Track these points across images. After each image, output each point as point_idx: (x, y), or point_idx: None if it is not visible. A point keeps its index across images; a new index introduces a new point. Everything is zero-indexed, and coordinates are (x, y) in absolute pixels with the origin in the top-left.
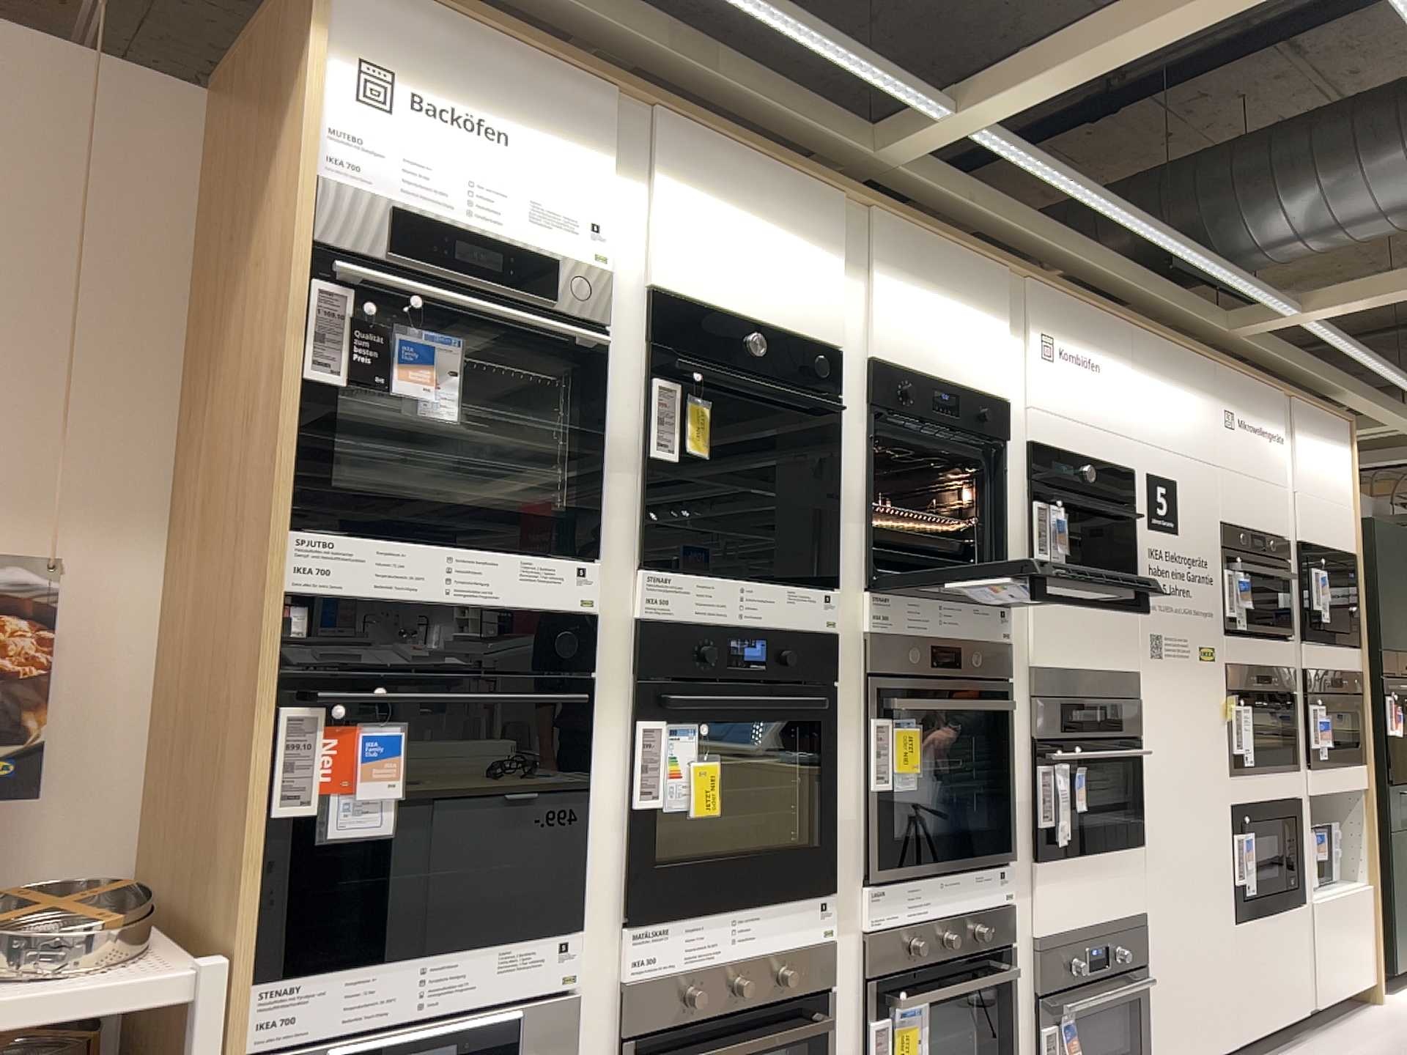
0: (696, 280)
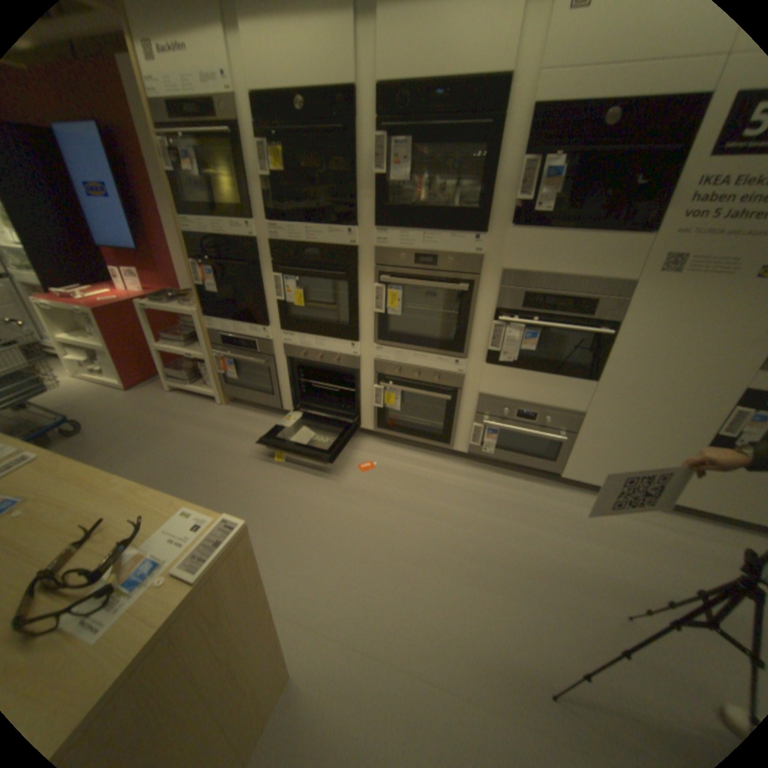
0: (263, 77)
